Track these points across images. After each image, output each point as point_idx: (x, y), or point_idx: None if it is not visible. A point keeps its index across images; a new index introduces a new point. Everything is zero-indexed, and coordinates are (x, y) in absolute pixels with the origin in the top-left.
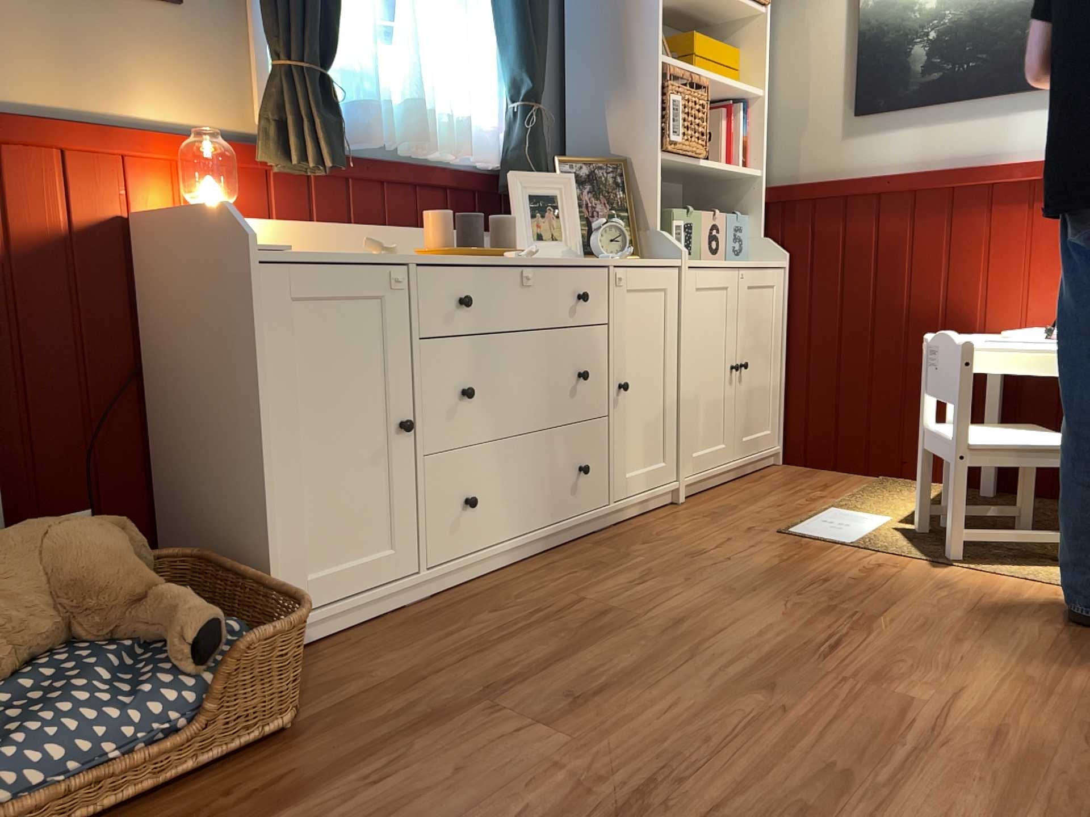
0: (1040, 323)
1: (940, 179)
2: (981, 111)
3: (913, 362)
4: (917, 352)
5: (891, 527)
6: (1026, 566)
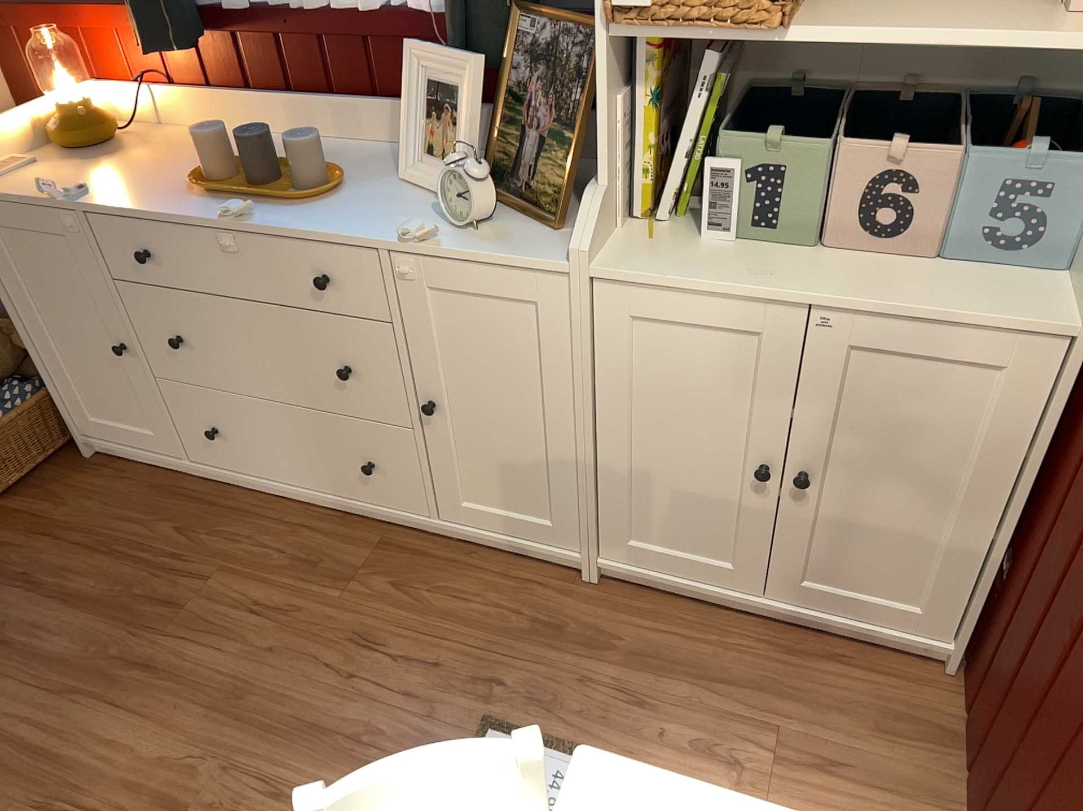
0: None
1: None
2: None
3: (1071, 792)
4: None
5: None
6: None
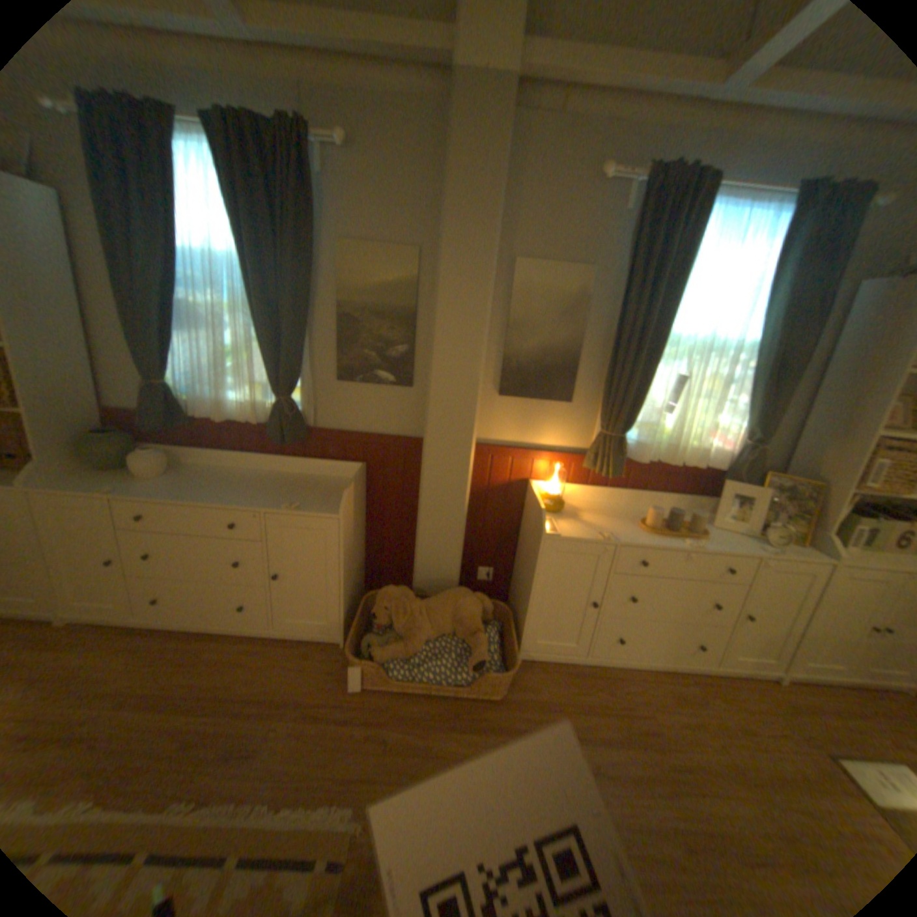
0: None
1: None
2: None
3: None
4: None
5: None
6: None
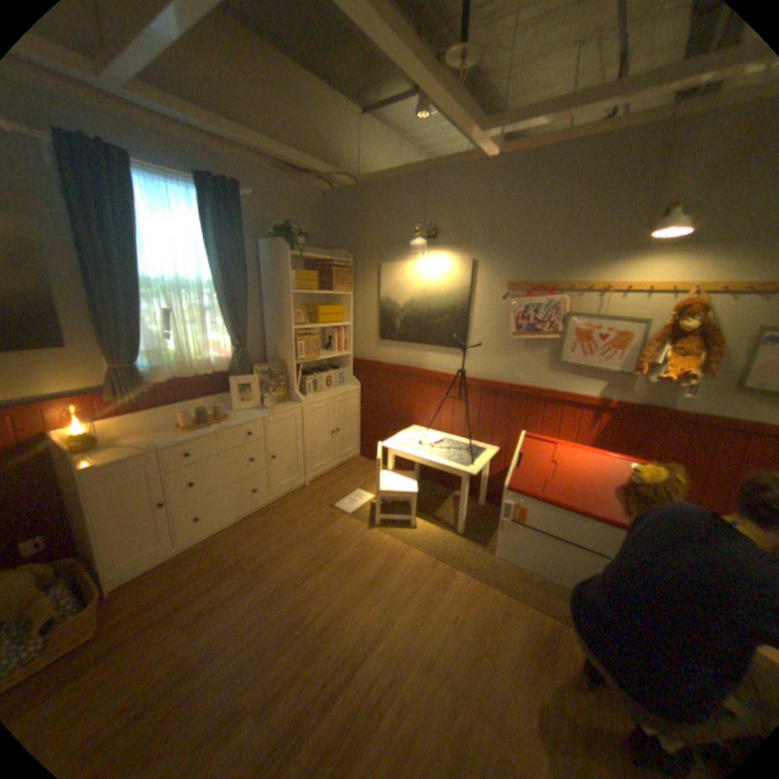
0: (432, 426)
1: (404, 371)
2: (416, 348)
3: (397, 431)
4: (398, 428)
5: (369, 504)
6: (397, 531)
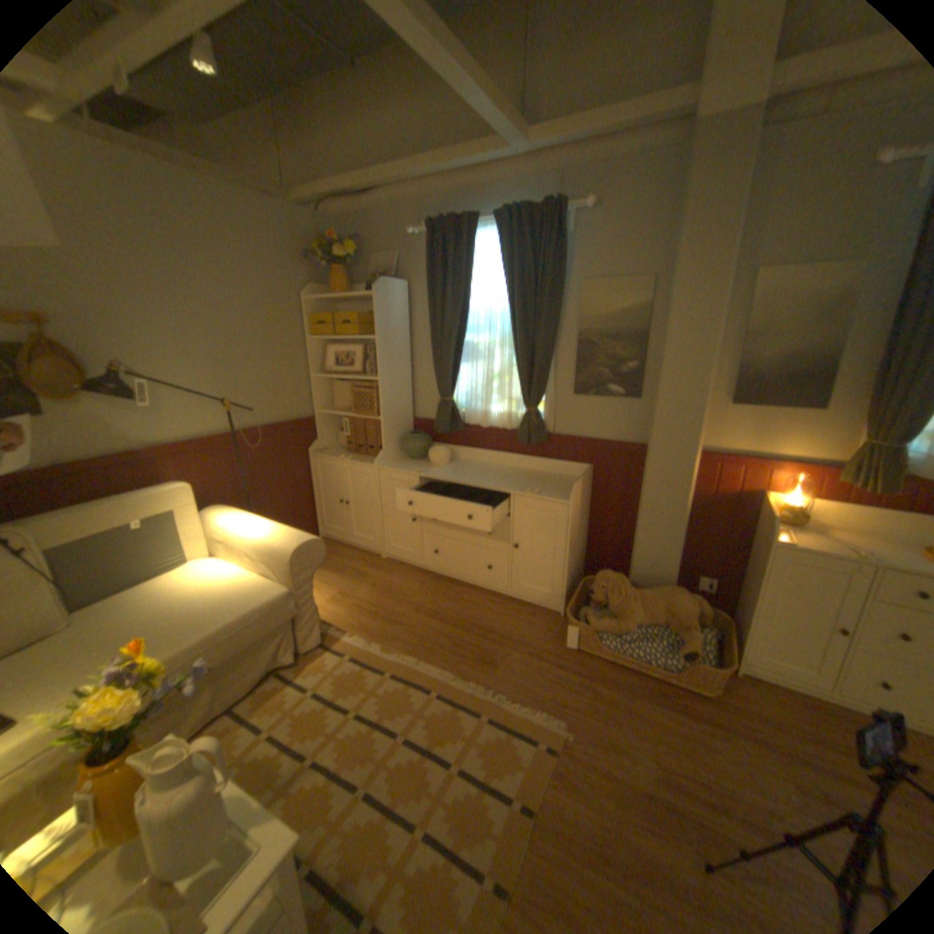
0: None
1: None
2: None
3: None
4: None
5: None
6: None
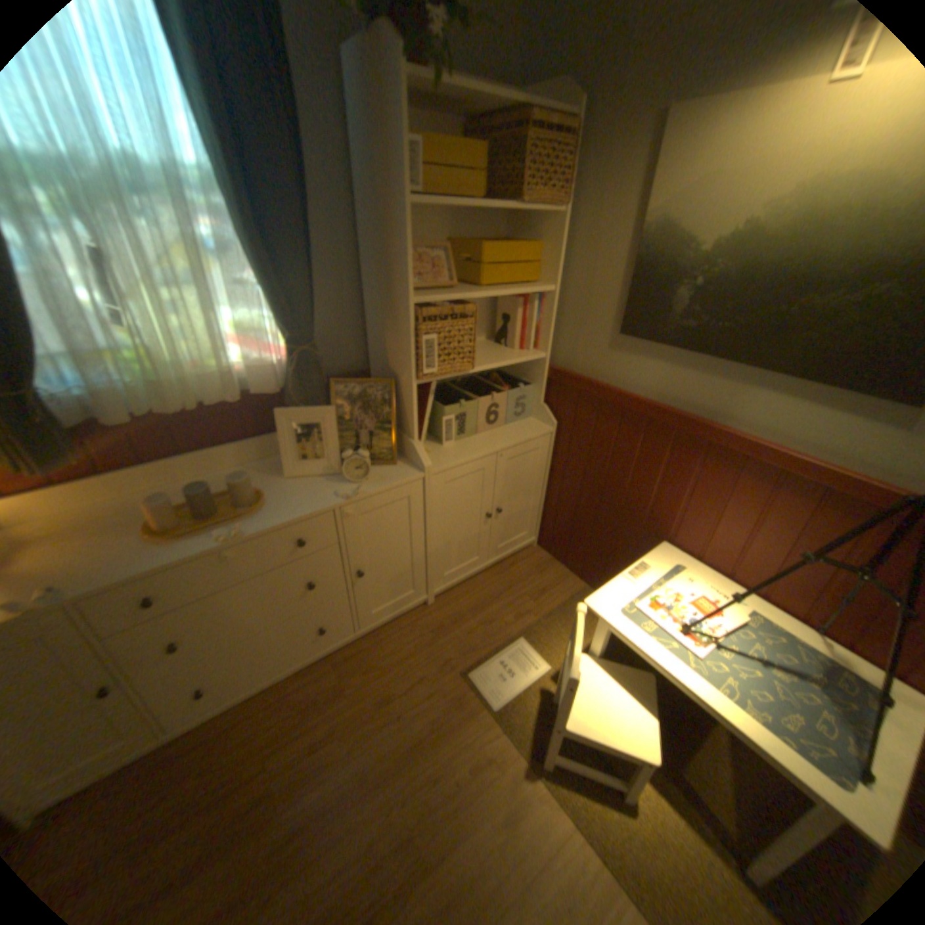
0: (717, 562)
1: (672, 420)
2: (727, 371)
3: (622, 536)
4: (626, 531)
5: (540, 689)
6: (592, 806)
